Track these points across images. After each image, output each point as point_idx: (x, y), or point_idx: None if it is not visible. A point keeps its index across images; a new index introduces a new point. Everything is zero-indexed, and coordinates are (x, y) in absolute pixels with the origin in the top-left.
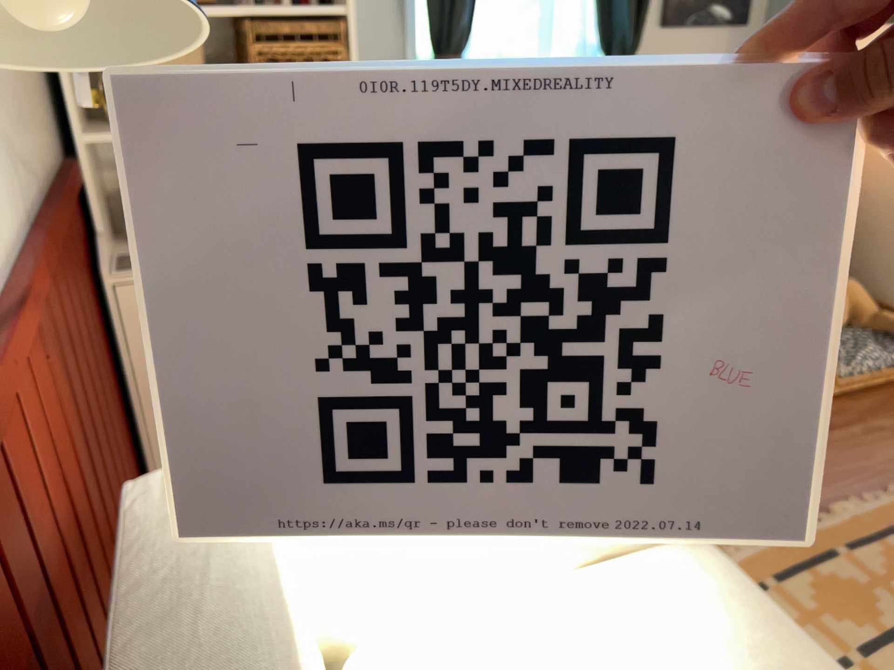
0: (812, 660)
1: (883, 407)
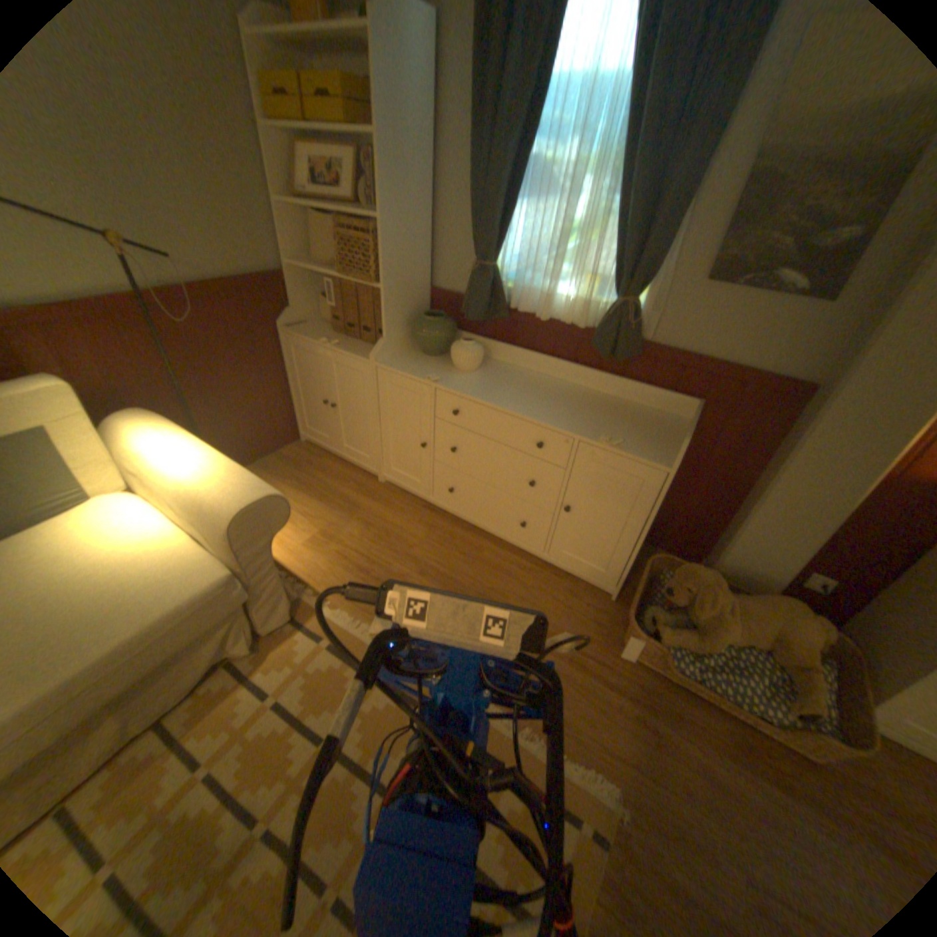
0: (127, 635)
1: (698, 725)
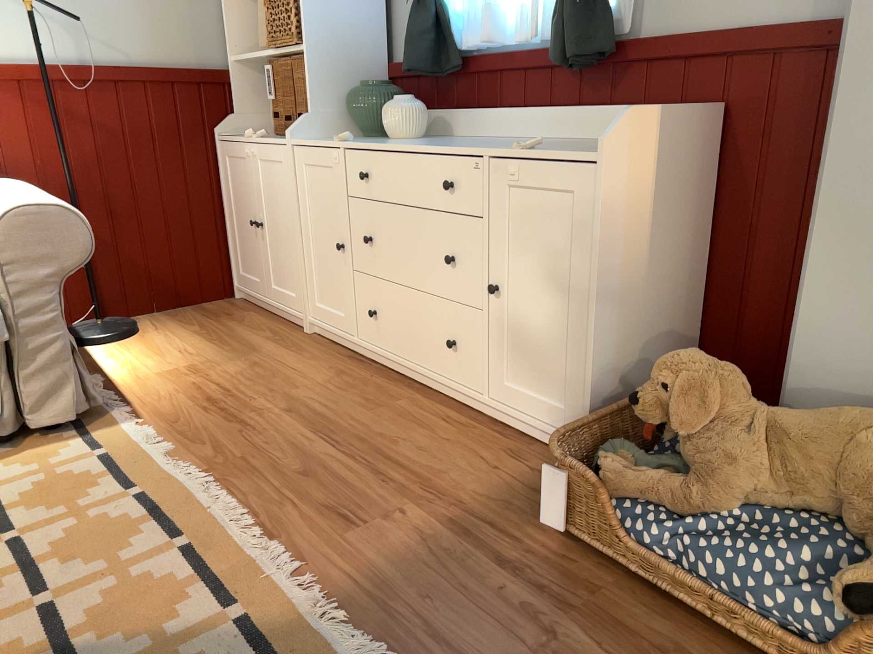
0: None
1: (656, 644)
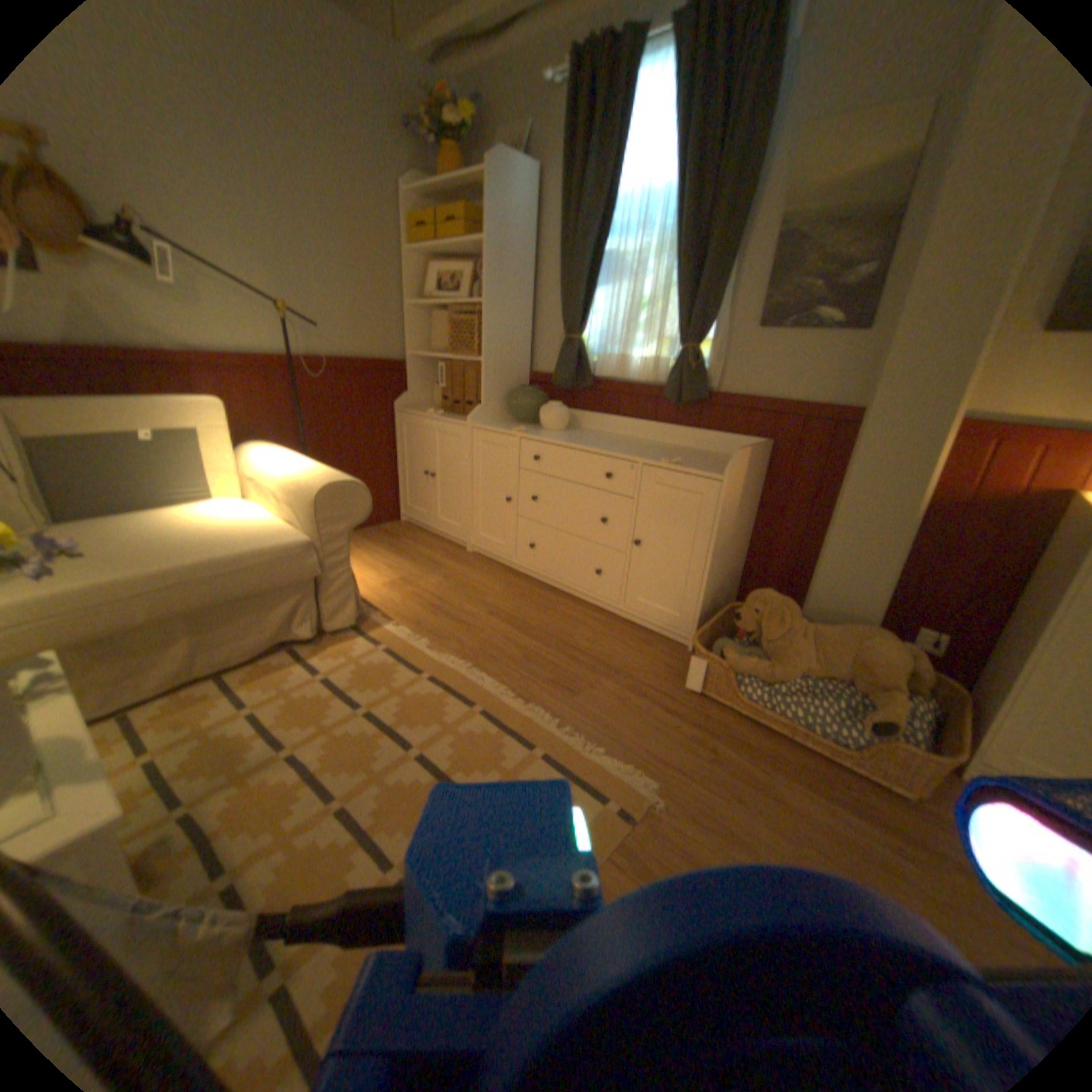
0: (217, 555)
1: (766, 755)
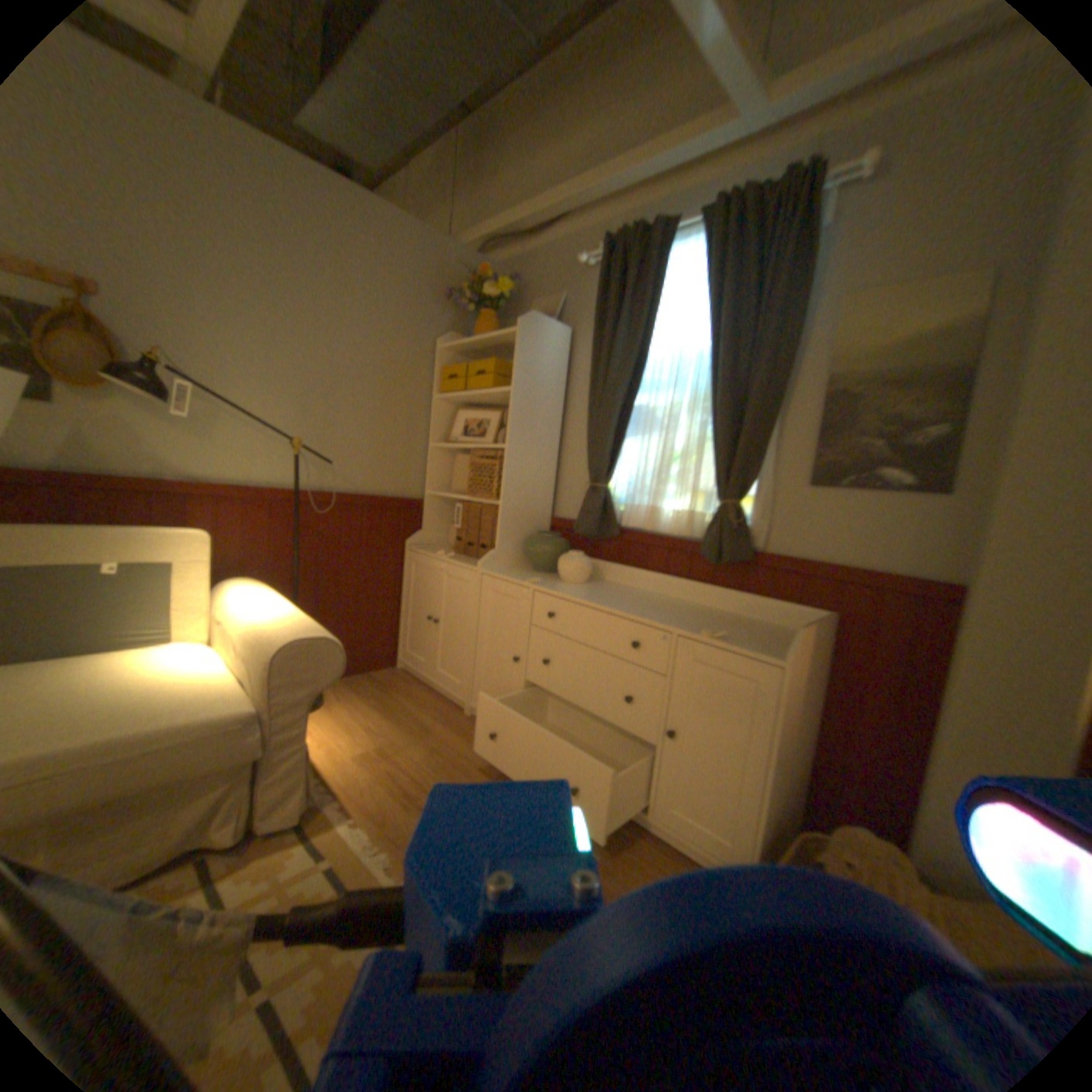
0: (123, 736)
1: None
